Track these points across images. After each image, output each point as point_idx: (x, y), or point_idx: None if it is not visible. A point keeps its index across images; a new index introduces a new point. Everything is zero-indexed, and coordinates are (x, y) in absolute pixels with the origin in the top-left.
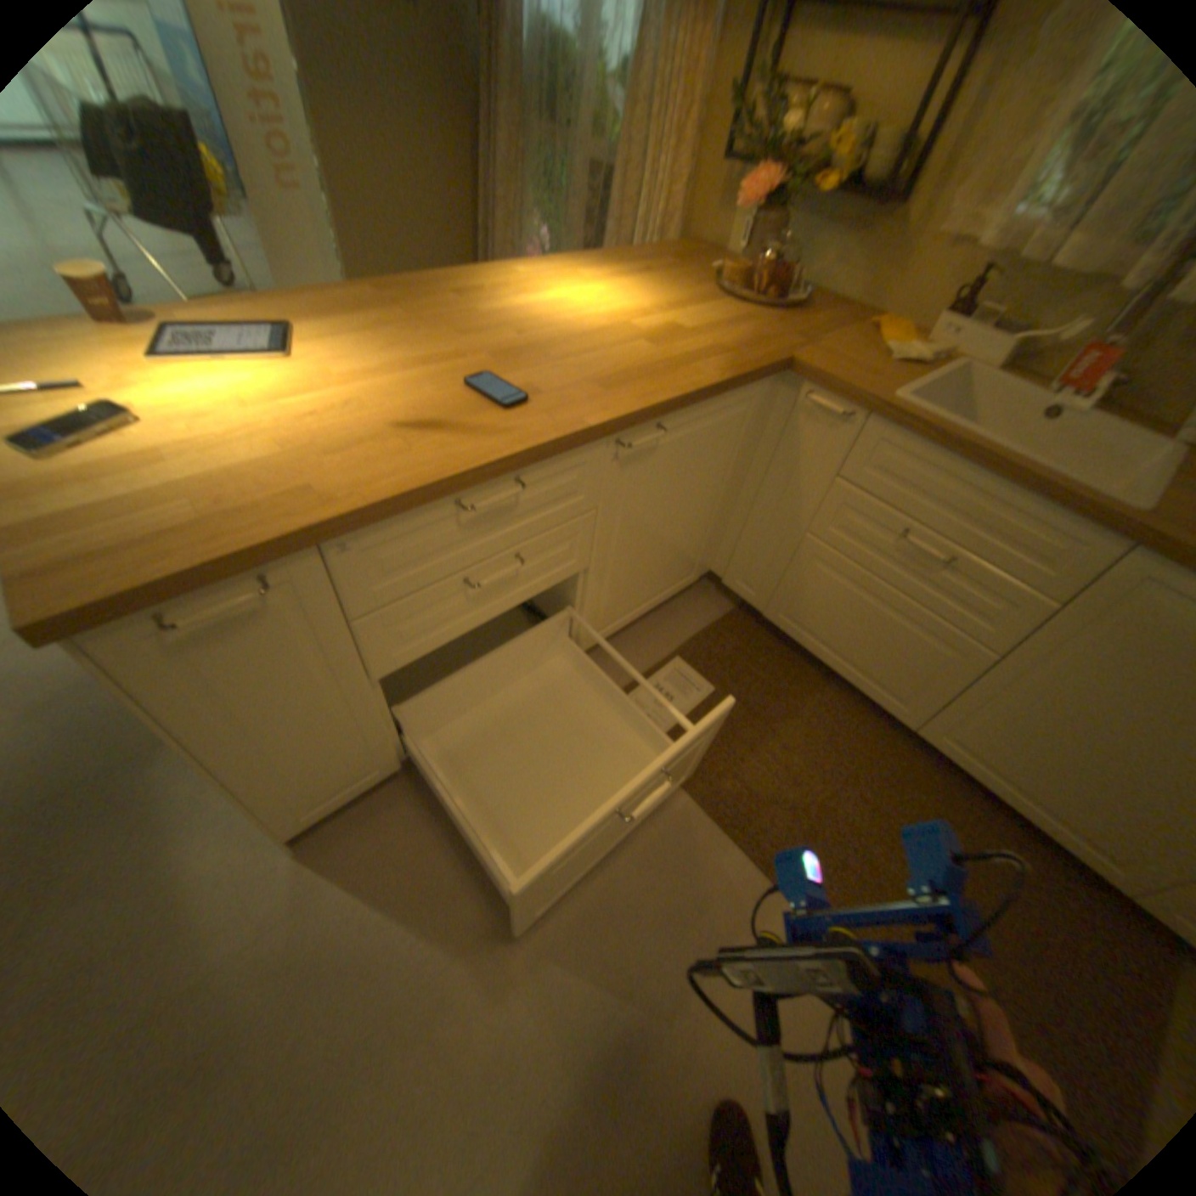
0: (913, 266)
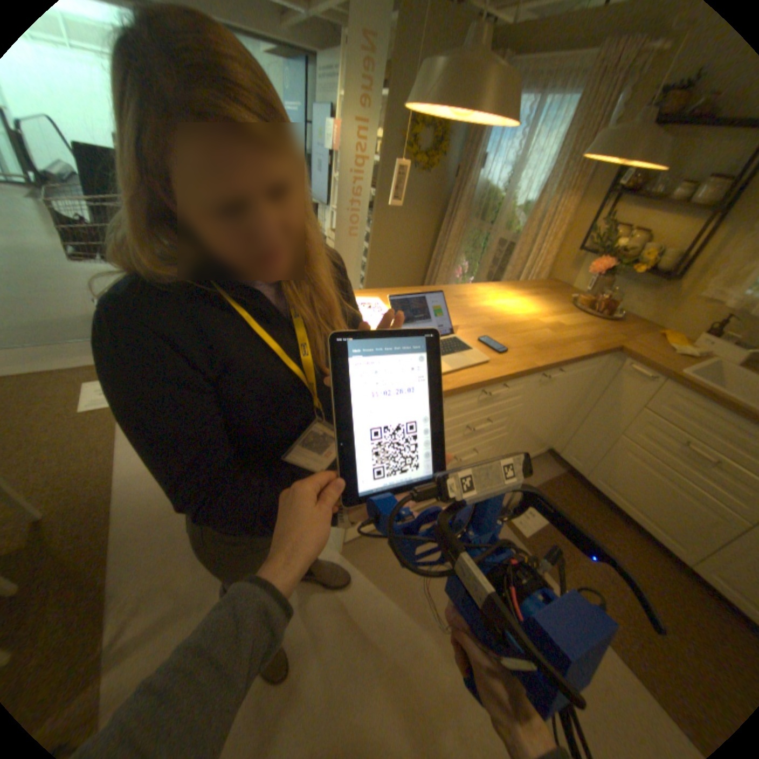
0: (684, 308)
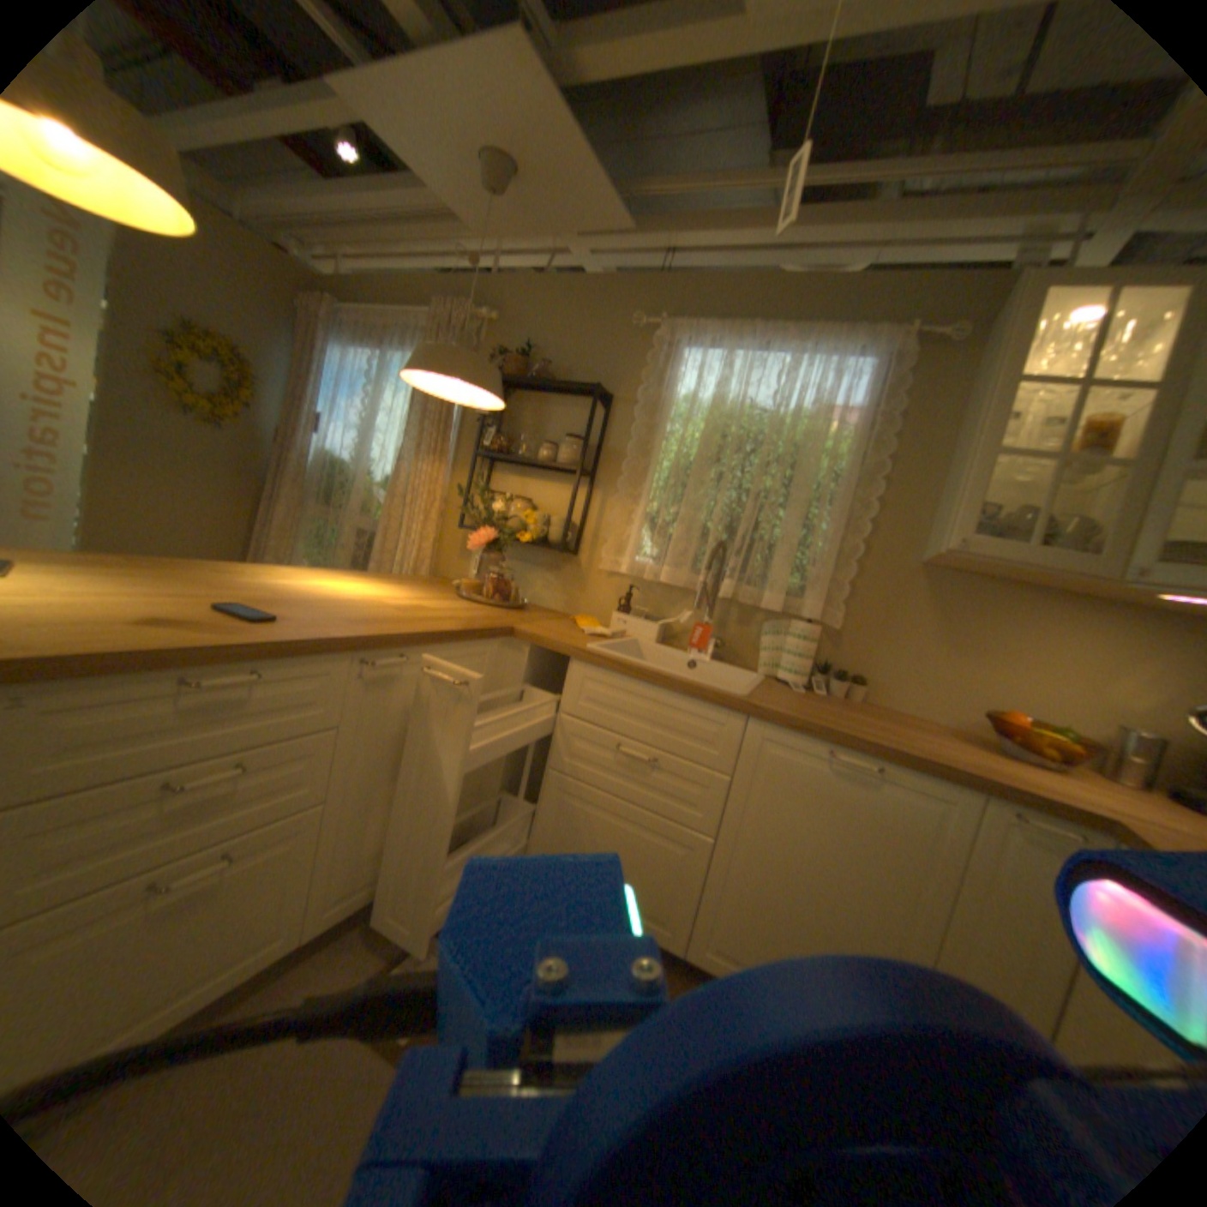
0: (589, 590)
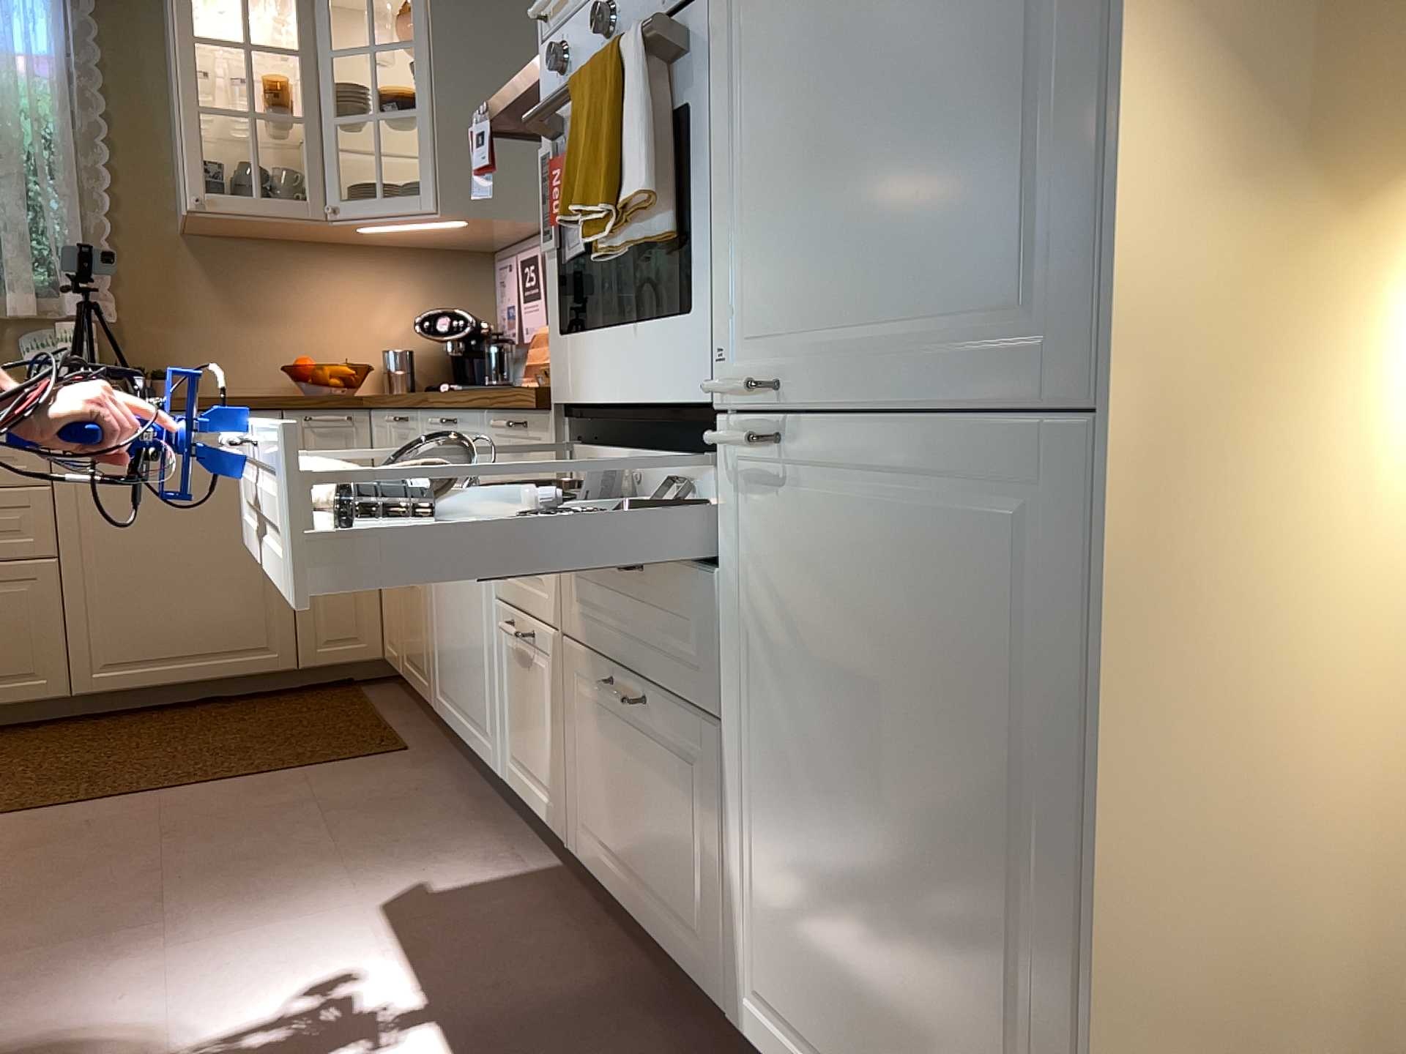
0: None
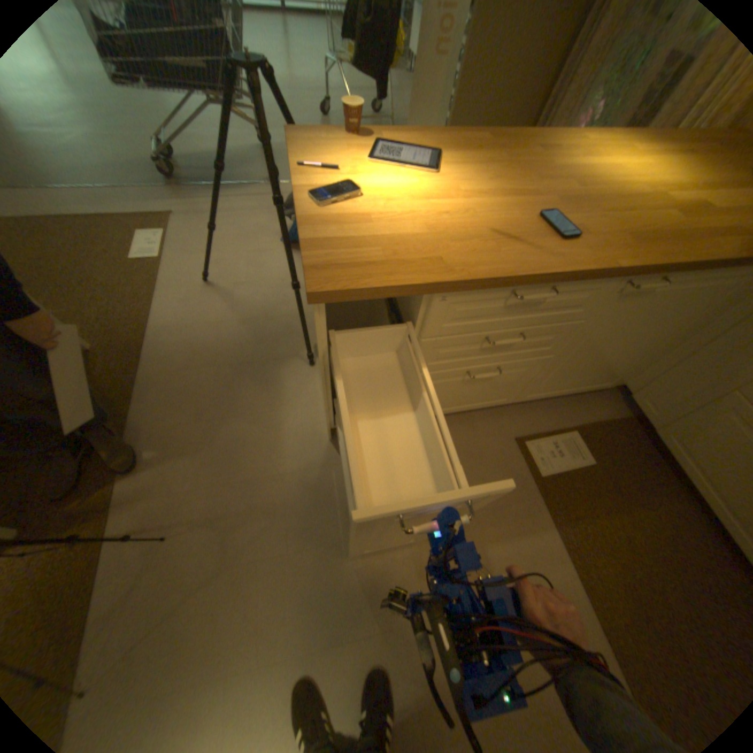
0: None
